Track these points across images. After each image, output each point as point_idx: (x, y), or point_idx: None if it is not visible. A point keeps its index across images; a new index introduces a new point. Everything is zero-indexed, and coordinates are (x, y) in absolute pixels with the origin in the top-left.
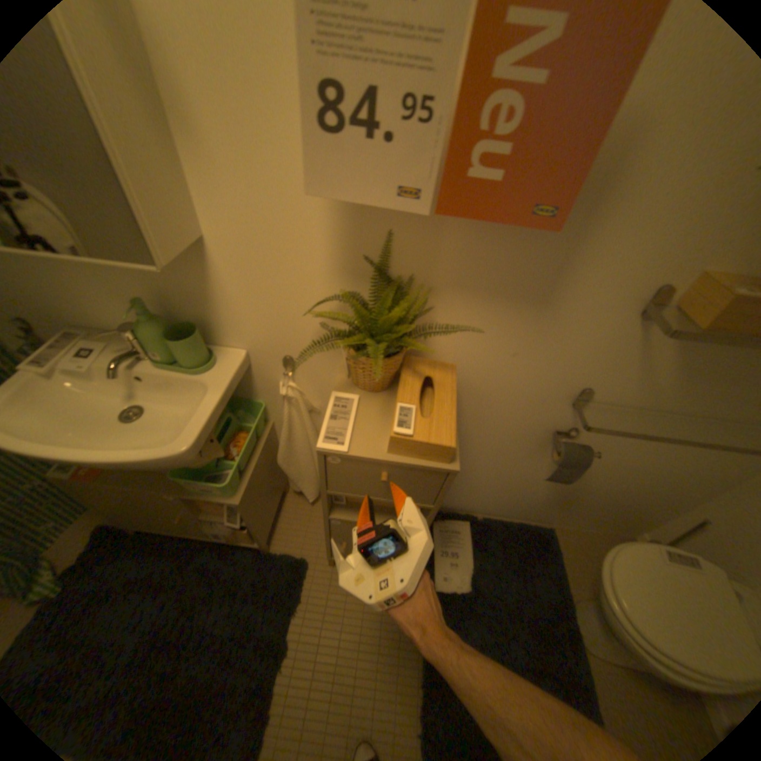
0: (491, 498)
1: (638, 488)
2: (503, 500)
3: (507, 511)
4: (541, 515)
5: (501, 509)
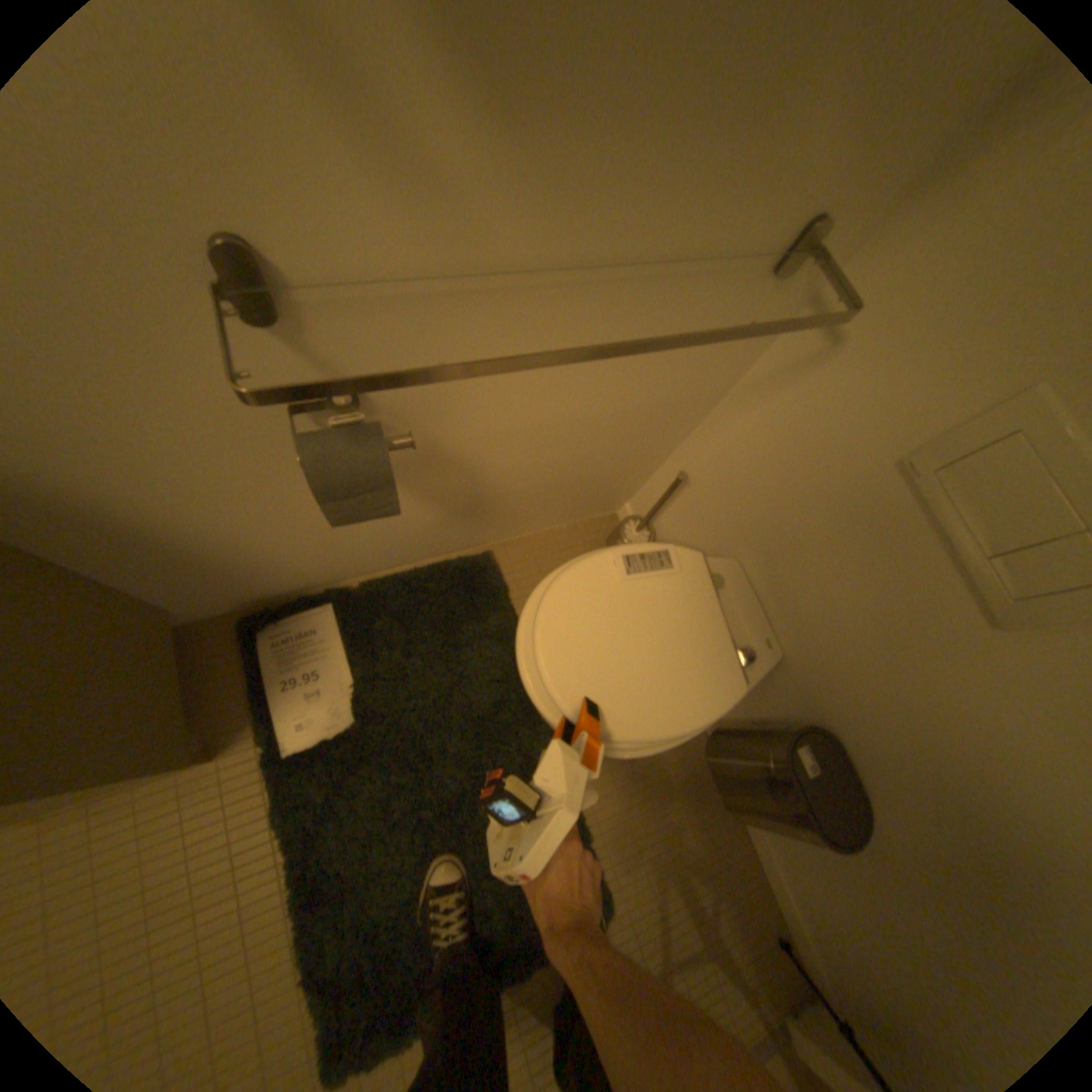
0: (337, 555)
1: (575, 452)
2: (363, 549)
3: (392, 557)
4: (456, 541)
5: (380, 559)
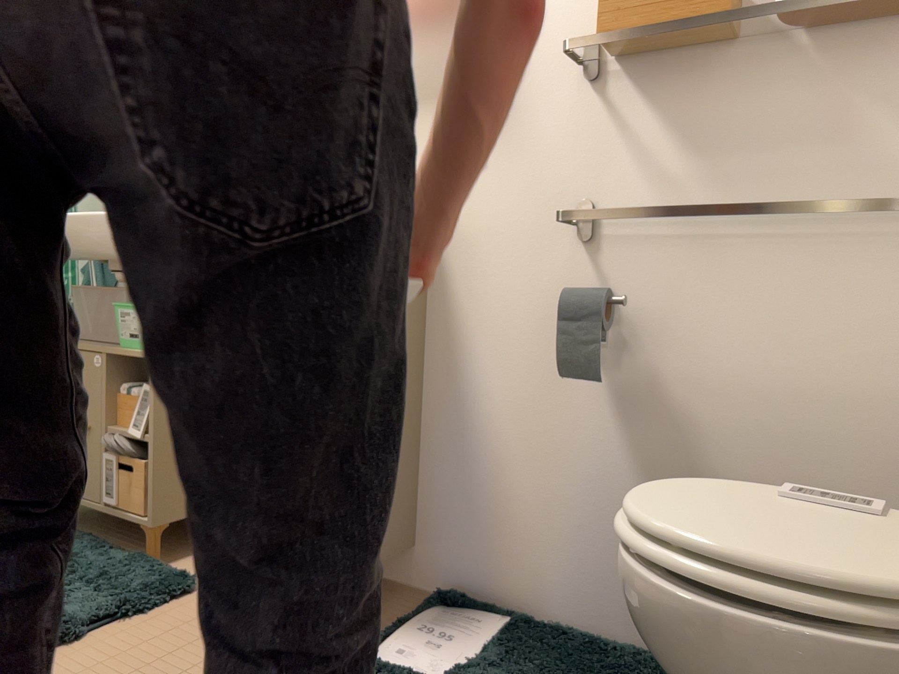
0: (549, 543)
1: (815, 469)
2: (573, 549)
3: (595, 601)
4: None
5: (583, 596)
